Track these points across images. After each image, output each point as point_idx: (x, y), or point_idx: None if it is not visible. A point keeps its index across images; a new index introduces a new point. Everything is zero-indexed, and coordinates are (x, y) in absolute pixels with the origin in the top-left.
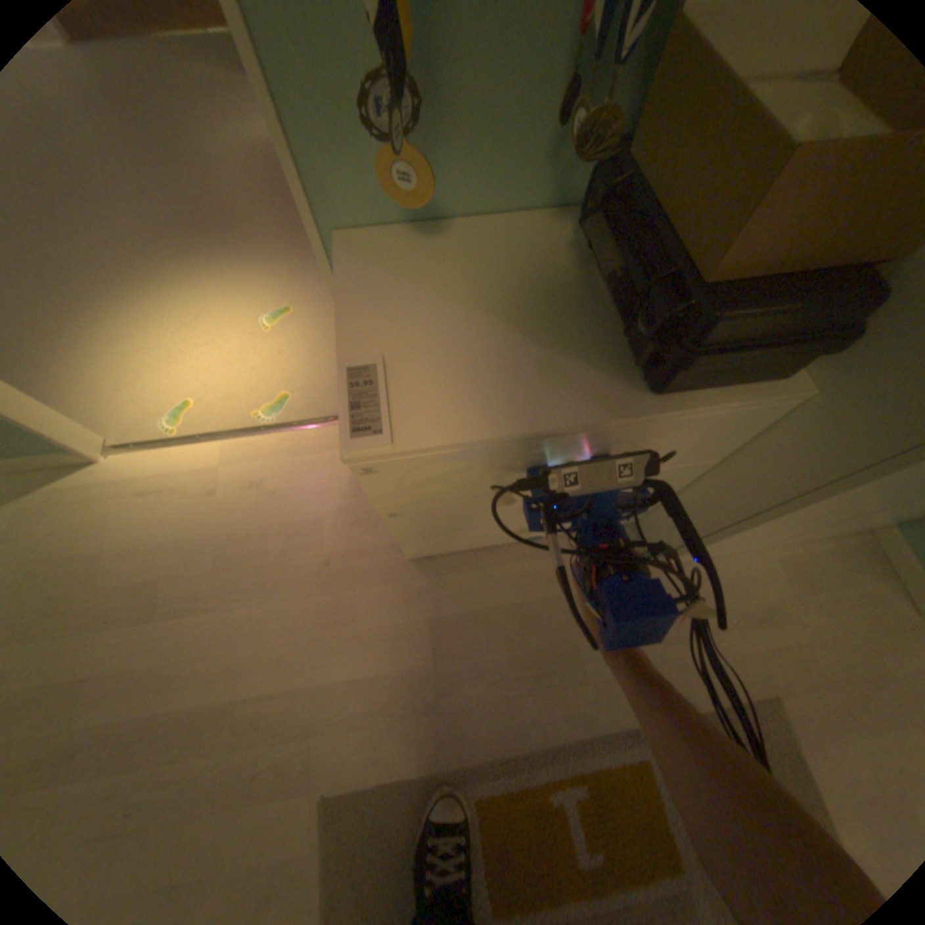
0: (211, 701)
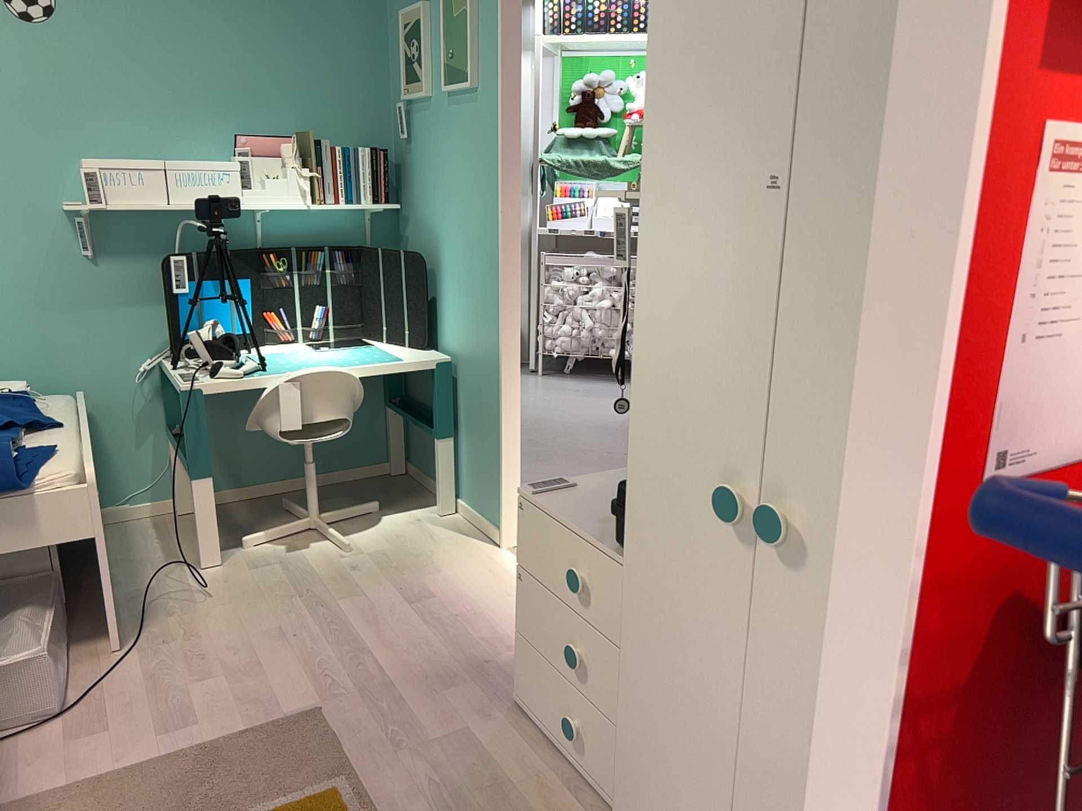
0: (366, 644)
